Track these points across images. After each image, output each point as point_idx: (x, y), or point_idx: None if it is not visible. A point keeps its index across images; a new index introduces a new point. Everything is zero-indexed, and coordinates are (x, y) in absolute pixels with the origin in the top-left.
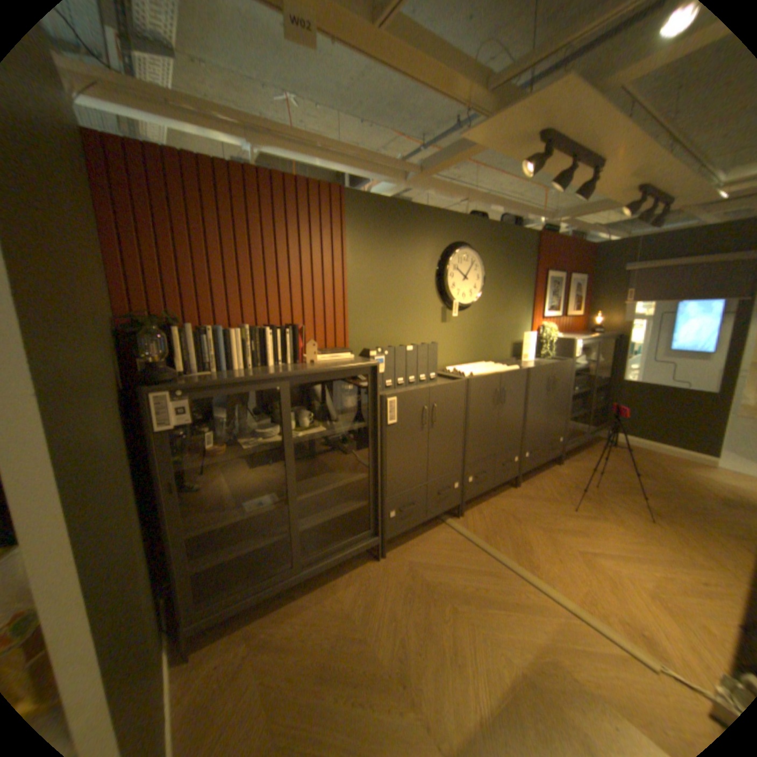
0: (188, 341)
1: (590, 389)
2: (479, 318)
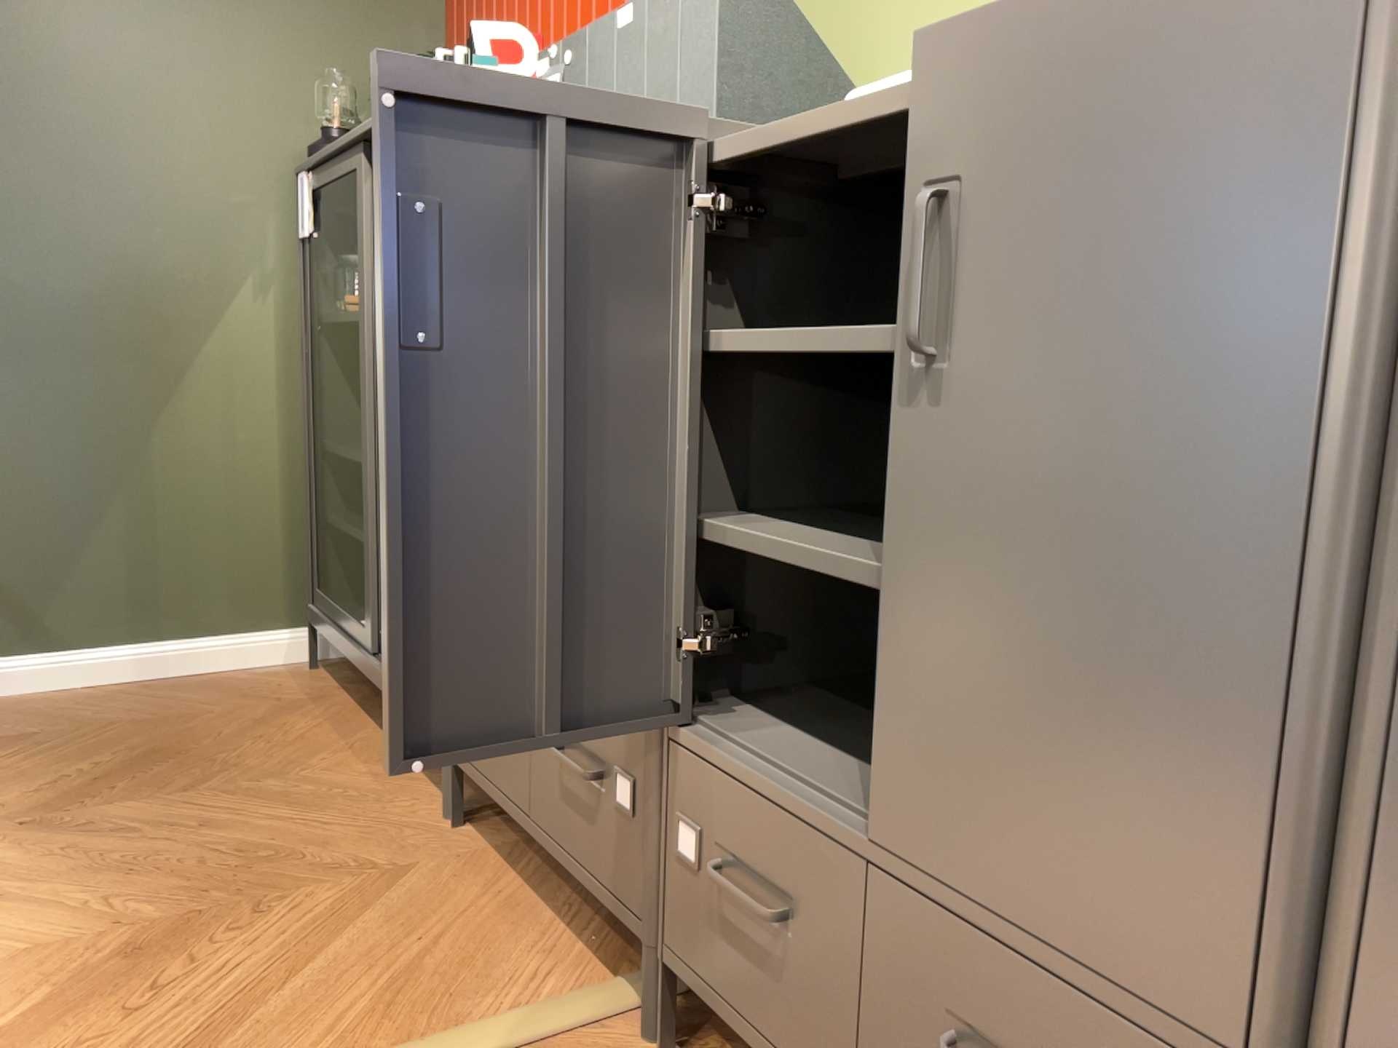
0: None
1: None
2: None
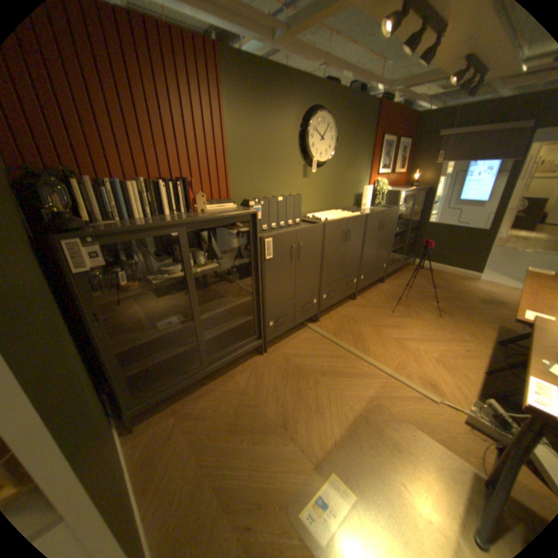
0: (89, 192)
1: (406, 229)
2: (332, 174)
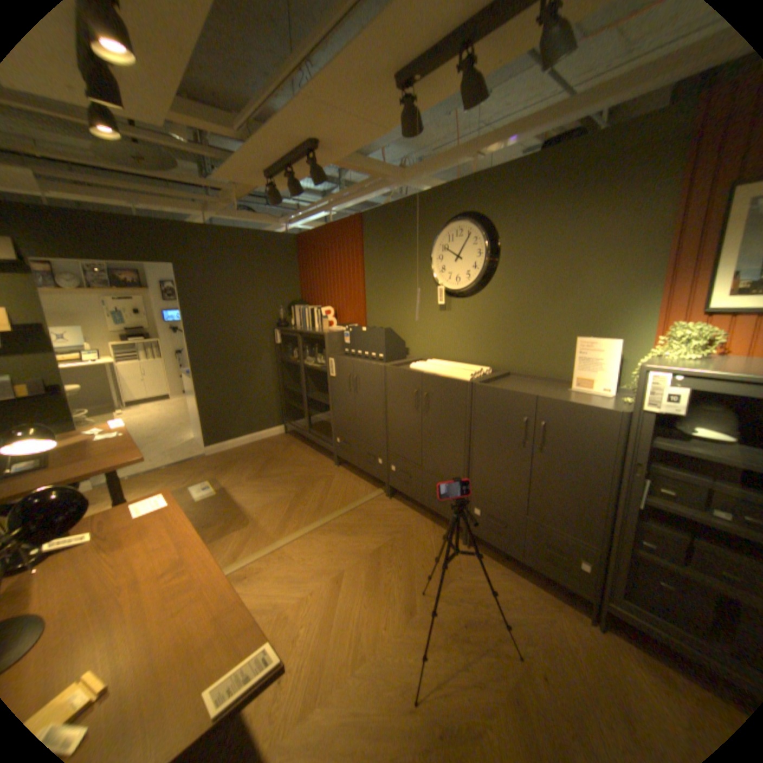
0: (296, 313)
1: None
2: (497, 307)
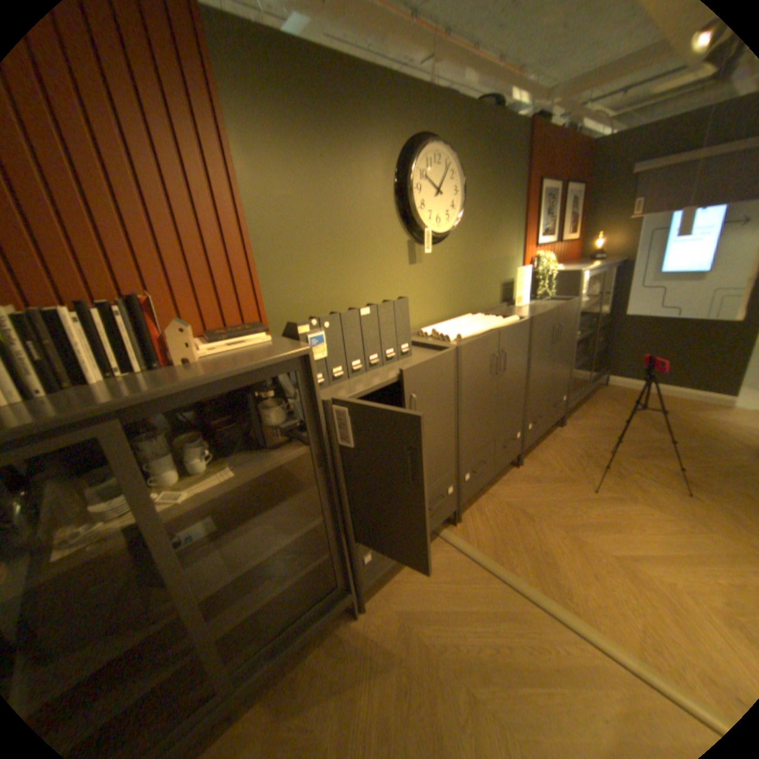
0: None
1: (593, 332)
2: (460, 252)
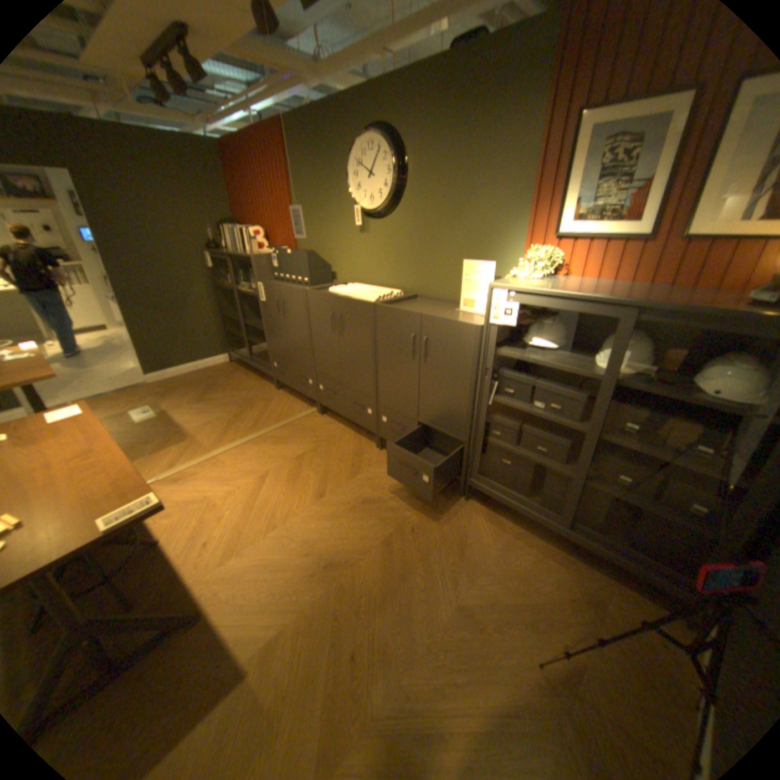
0: (224, 233)
1: (586, 432)
2: (407, 229)
